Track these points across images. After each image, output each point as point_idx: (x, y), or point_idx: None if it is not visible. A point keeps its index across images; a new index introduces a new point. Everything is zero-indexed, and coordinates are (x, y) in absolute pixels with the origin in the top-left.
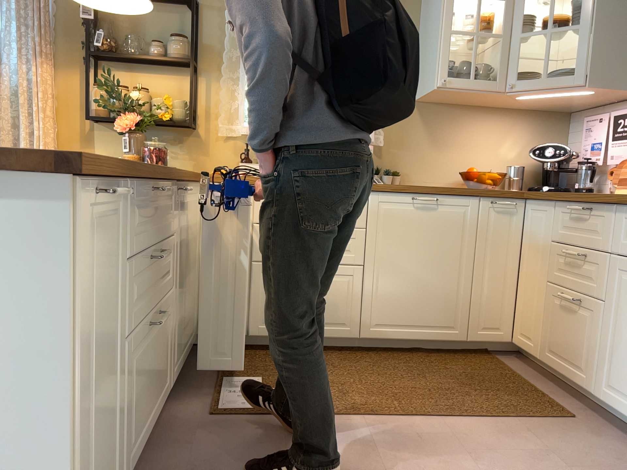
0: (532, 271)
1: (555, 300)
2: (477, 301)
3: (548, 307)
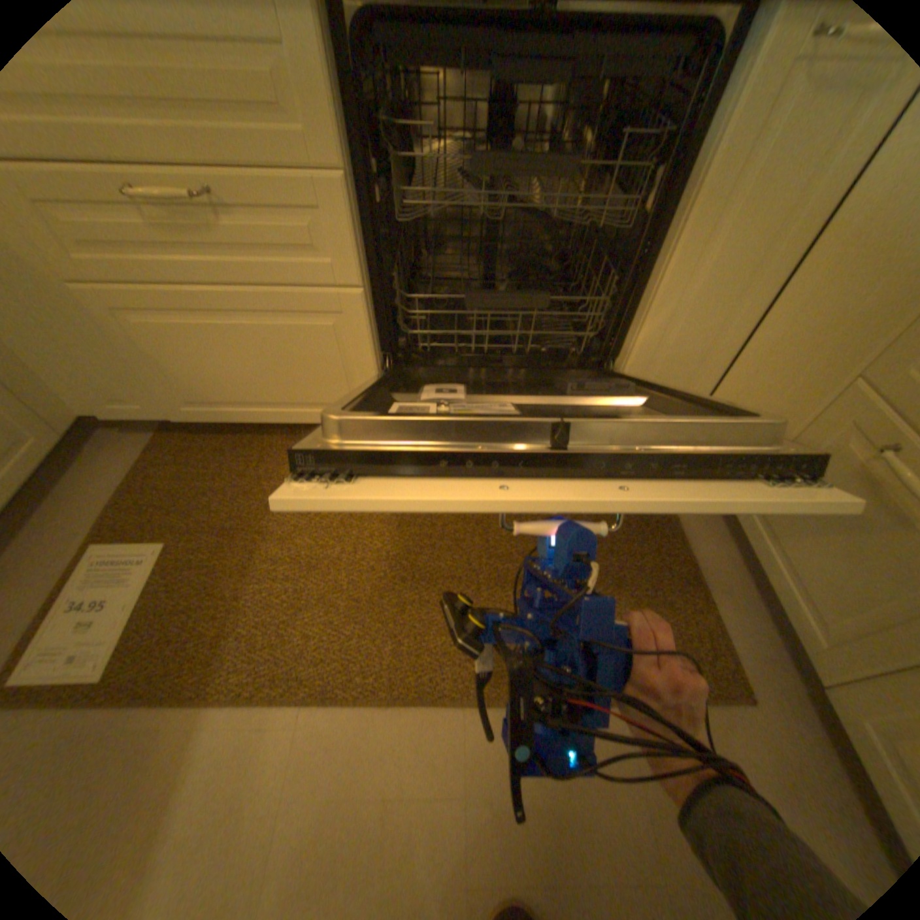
0: (824, 315)
1: (854, 437)
2: (641, 362)
3: (817, 437)
